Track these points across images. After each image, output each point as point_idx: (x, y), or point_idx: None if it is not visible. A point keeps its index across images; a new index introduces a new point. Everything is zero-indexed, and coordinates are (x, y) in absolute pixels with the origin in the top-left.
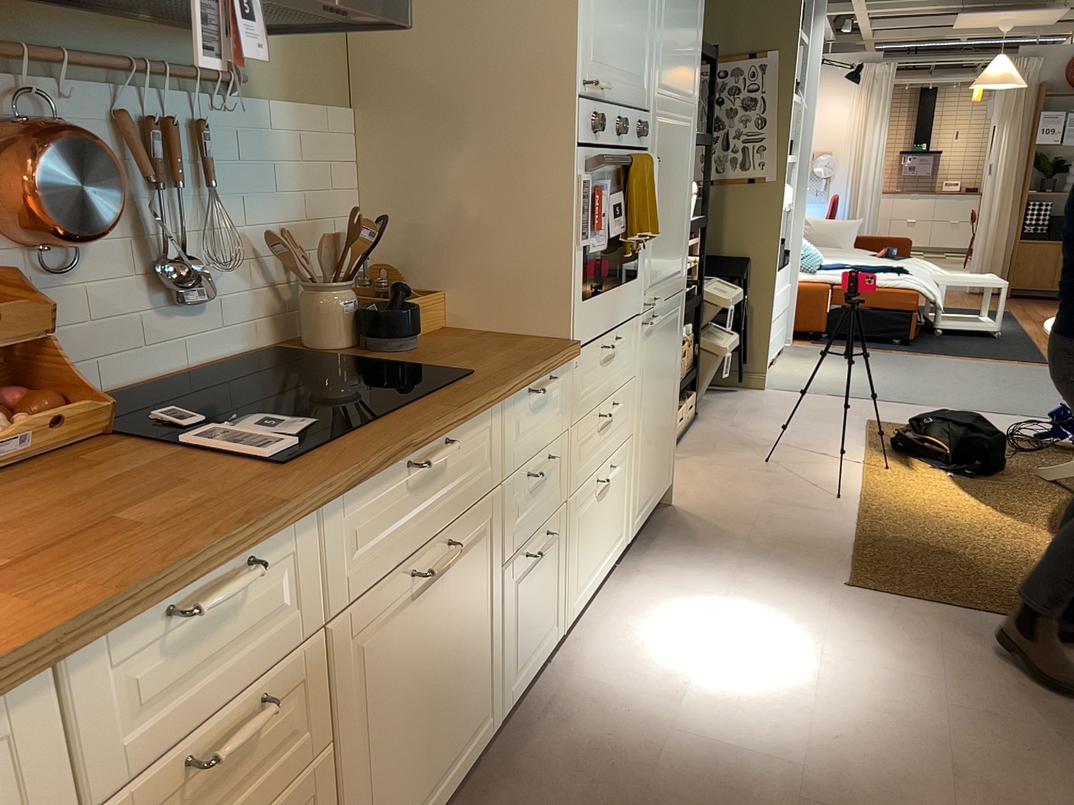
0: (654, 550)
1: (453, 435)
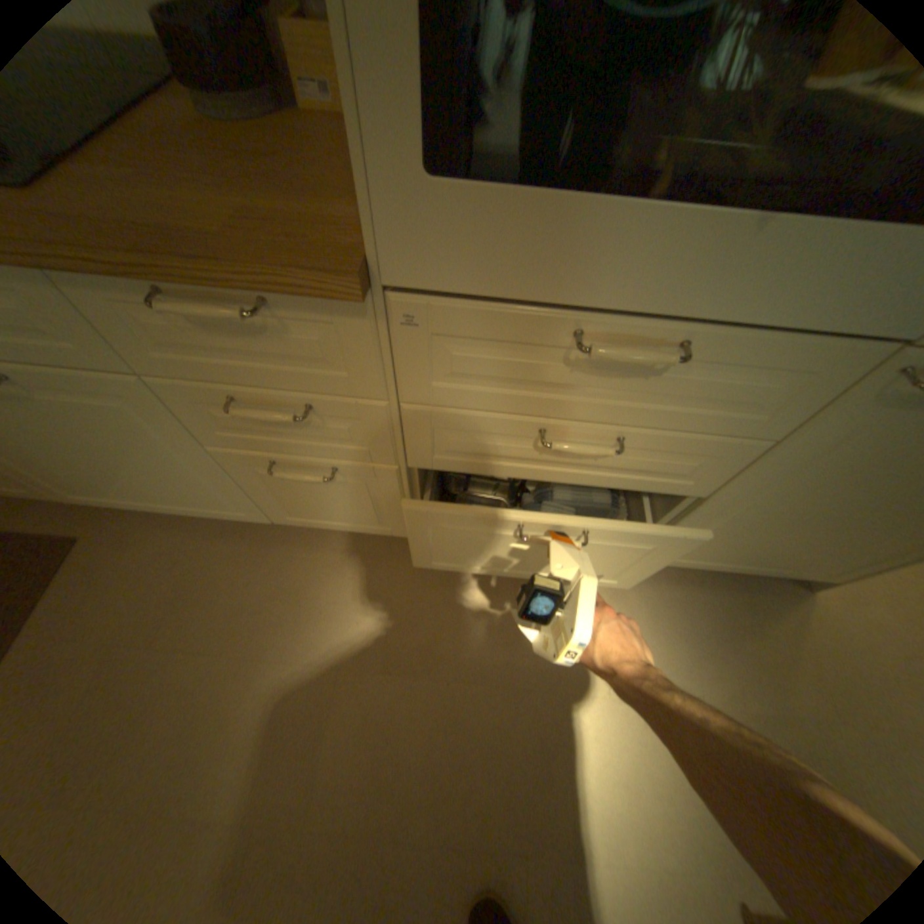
0: (678, 592)
1: None
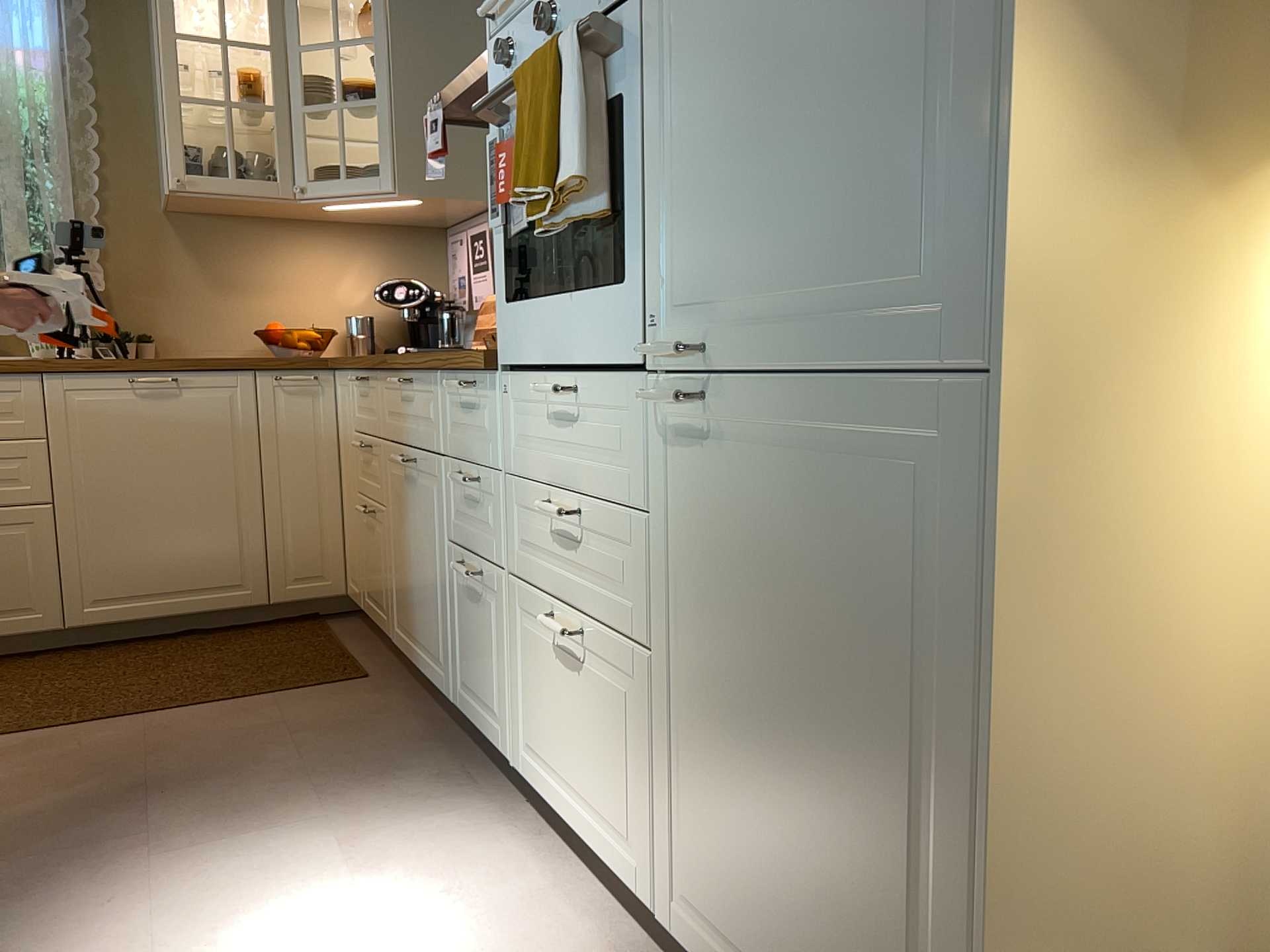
0: None
1: (415, 379)
